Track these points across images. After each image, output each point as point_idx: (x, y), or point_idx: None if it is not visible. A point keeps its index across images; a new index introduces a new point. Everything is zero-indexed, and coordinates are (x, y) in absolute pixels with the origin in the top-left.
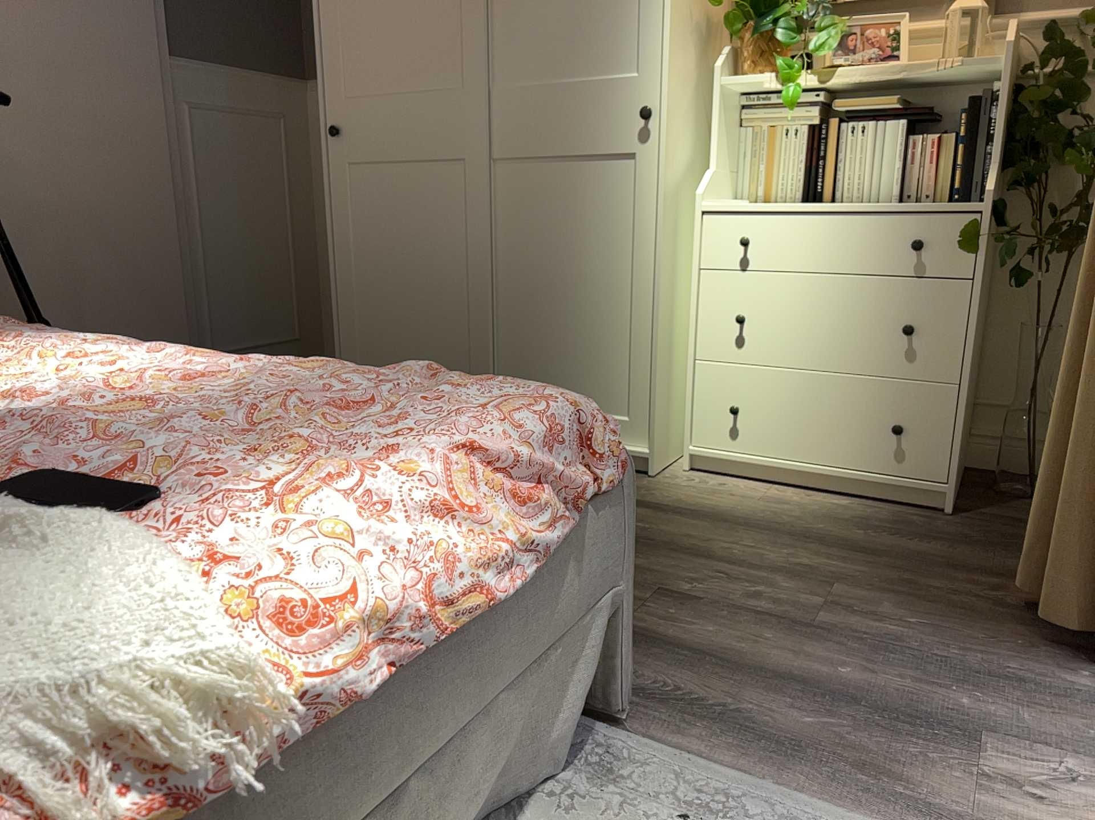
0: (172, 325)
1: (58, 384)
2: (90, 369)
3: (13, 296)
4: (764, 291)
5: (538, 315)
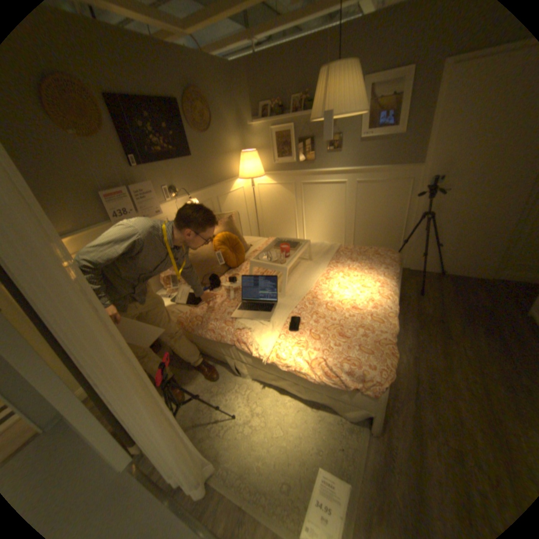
0: (495, 251)
1: (353, 291)
2: (361, 290)
3: (439, 234)
4: None
5: None
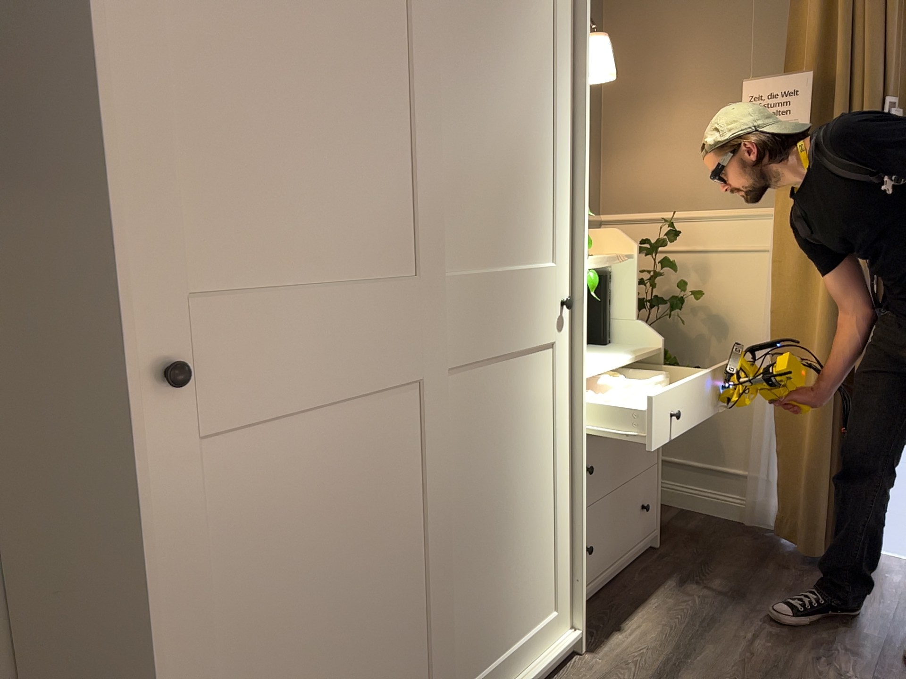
0: None
1: None
2: None
3: None
4: (595, 440)
5: (485, 554)
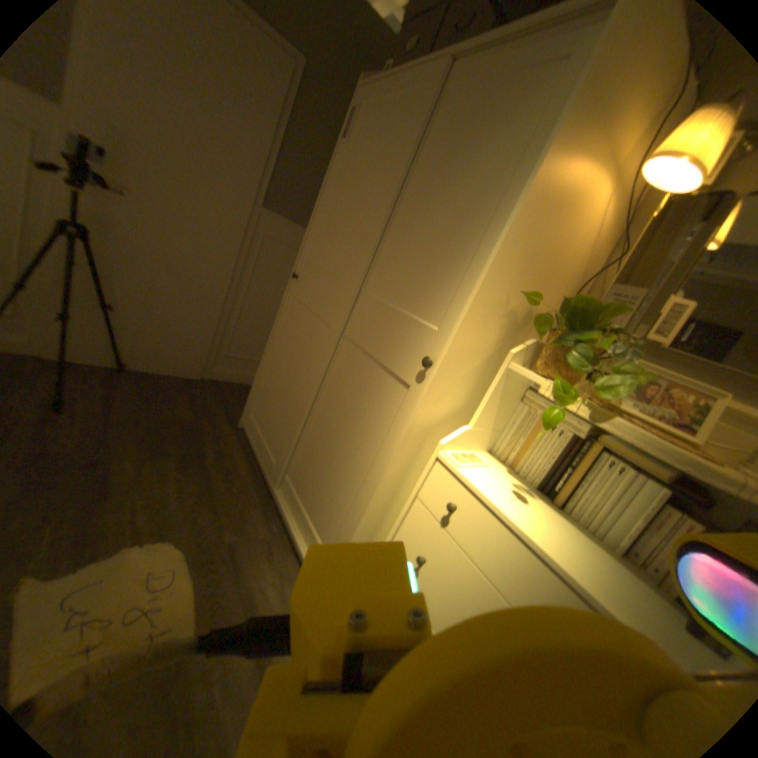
0: (201, 334)
1: None
2: None
3: (108, 288)
4: (447, 553)
5: (321, 445)
